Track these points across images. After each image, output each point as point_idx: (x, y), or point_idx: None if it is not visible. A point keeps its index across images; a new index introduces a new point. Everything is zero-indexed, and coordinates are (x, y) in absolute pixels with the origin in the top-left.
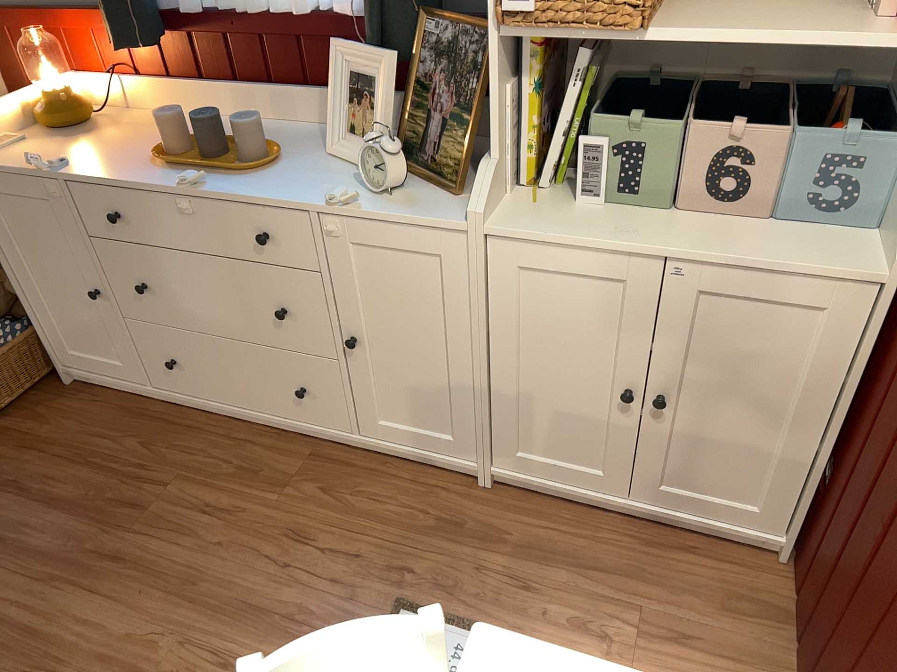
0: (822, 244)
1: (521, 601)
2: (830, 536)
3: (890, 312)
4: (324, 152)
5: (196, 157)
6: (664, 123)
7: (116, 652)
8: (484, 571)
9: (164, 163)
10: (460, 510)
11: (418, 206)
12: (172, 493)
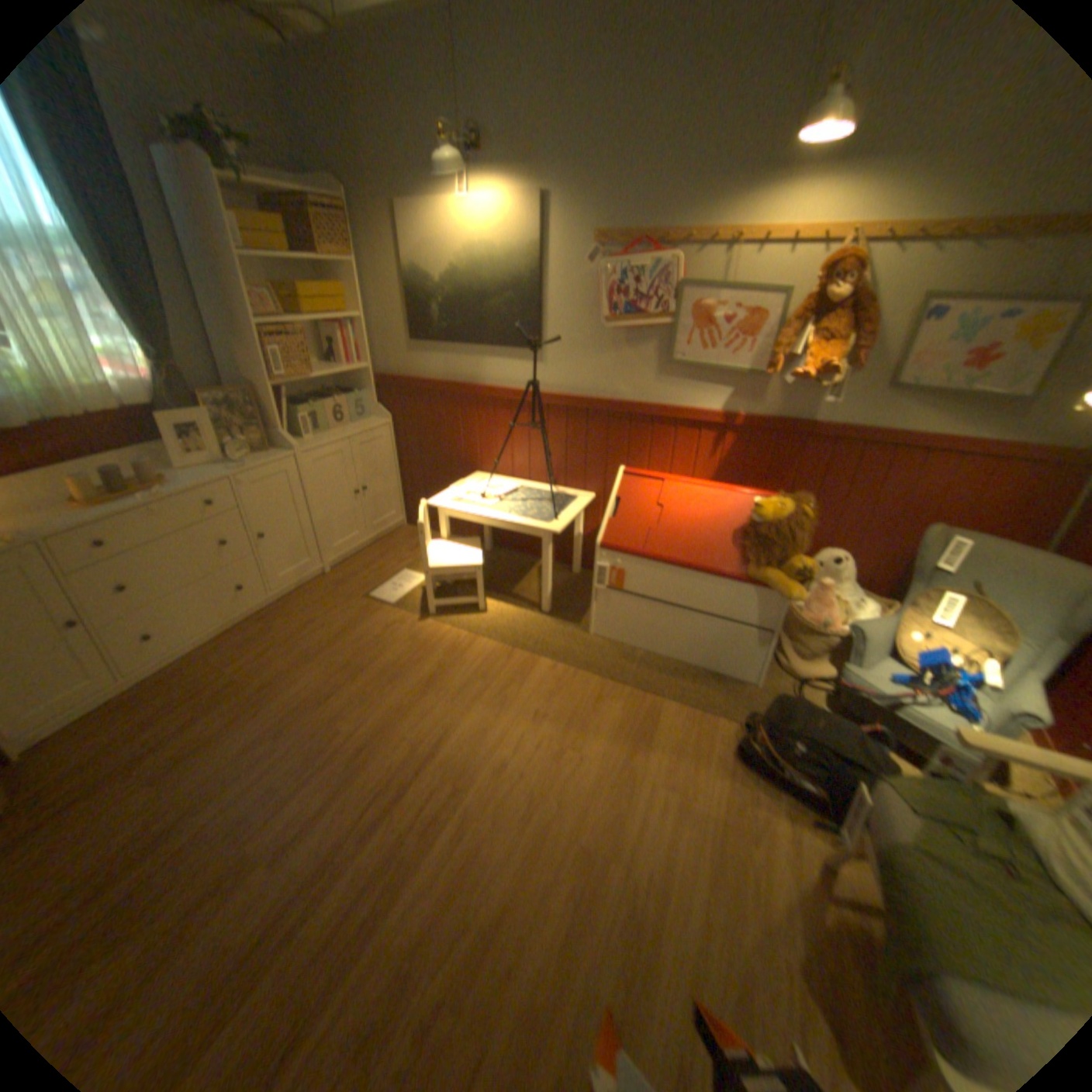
0: (368, 423)
1: (384, 571)
2: (420, 491)
3: (394, 430)
4: (164, 471)
5: (101, 497)
6: (315, 403)
7: (328, 678)
8: (366, 578)
9: (86, 507)
10: (333, 580)
11: (263, 457)
12: (232, 674)
